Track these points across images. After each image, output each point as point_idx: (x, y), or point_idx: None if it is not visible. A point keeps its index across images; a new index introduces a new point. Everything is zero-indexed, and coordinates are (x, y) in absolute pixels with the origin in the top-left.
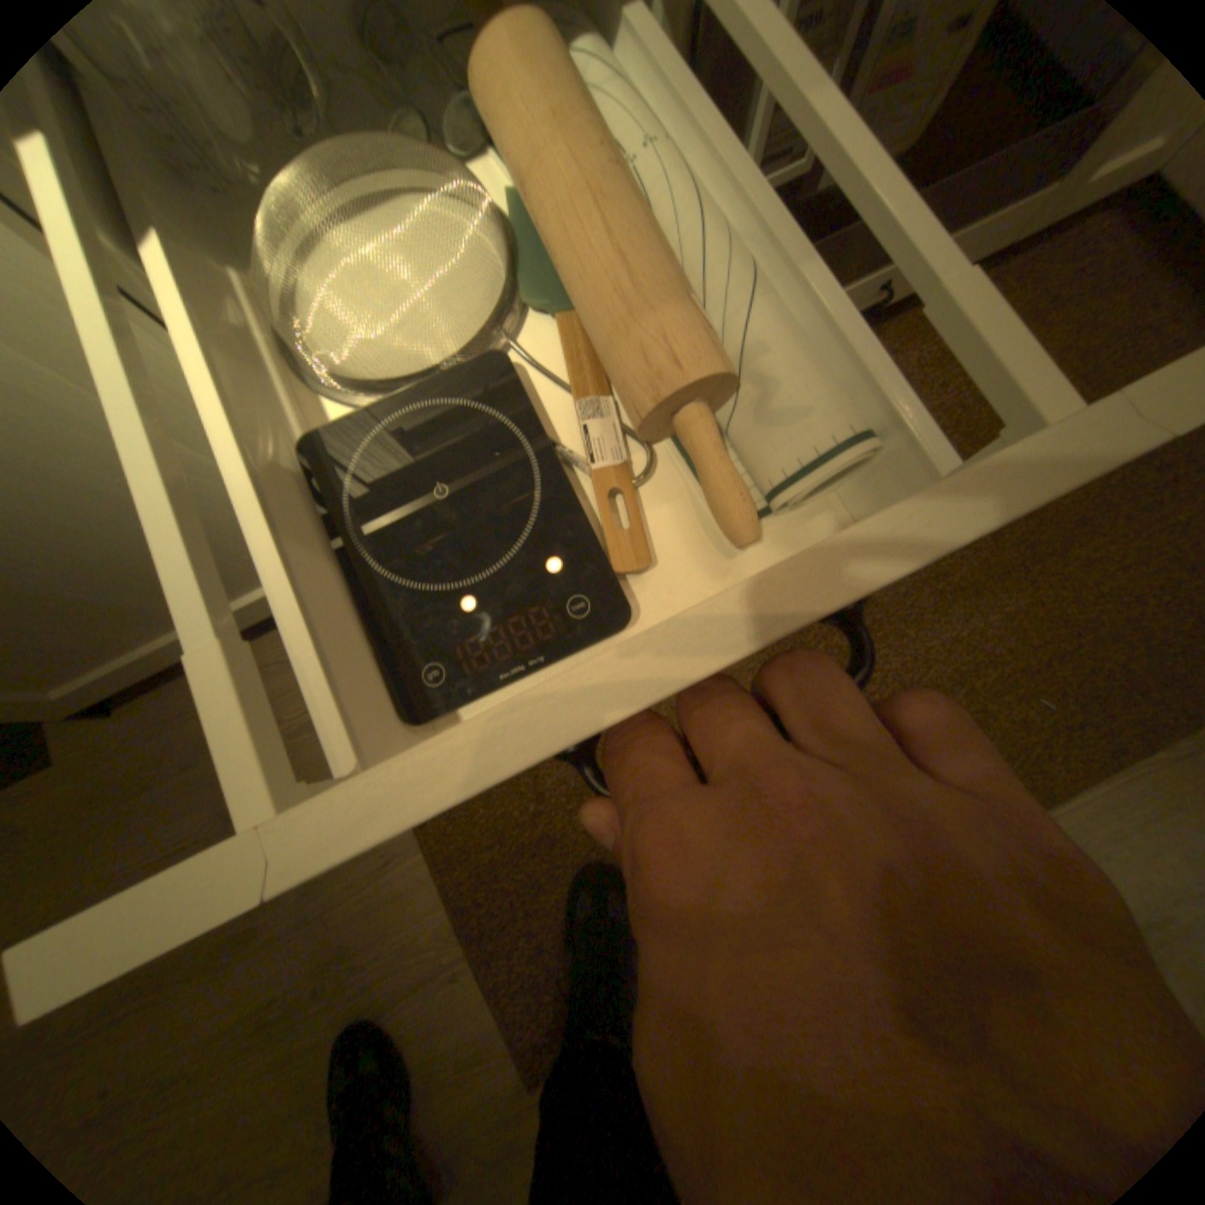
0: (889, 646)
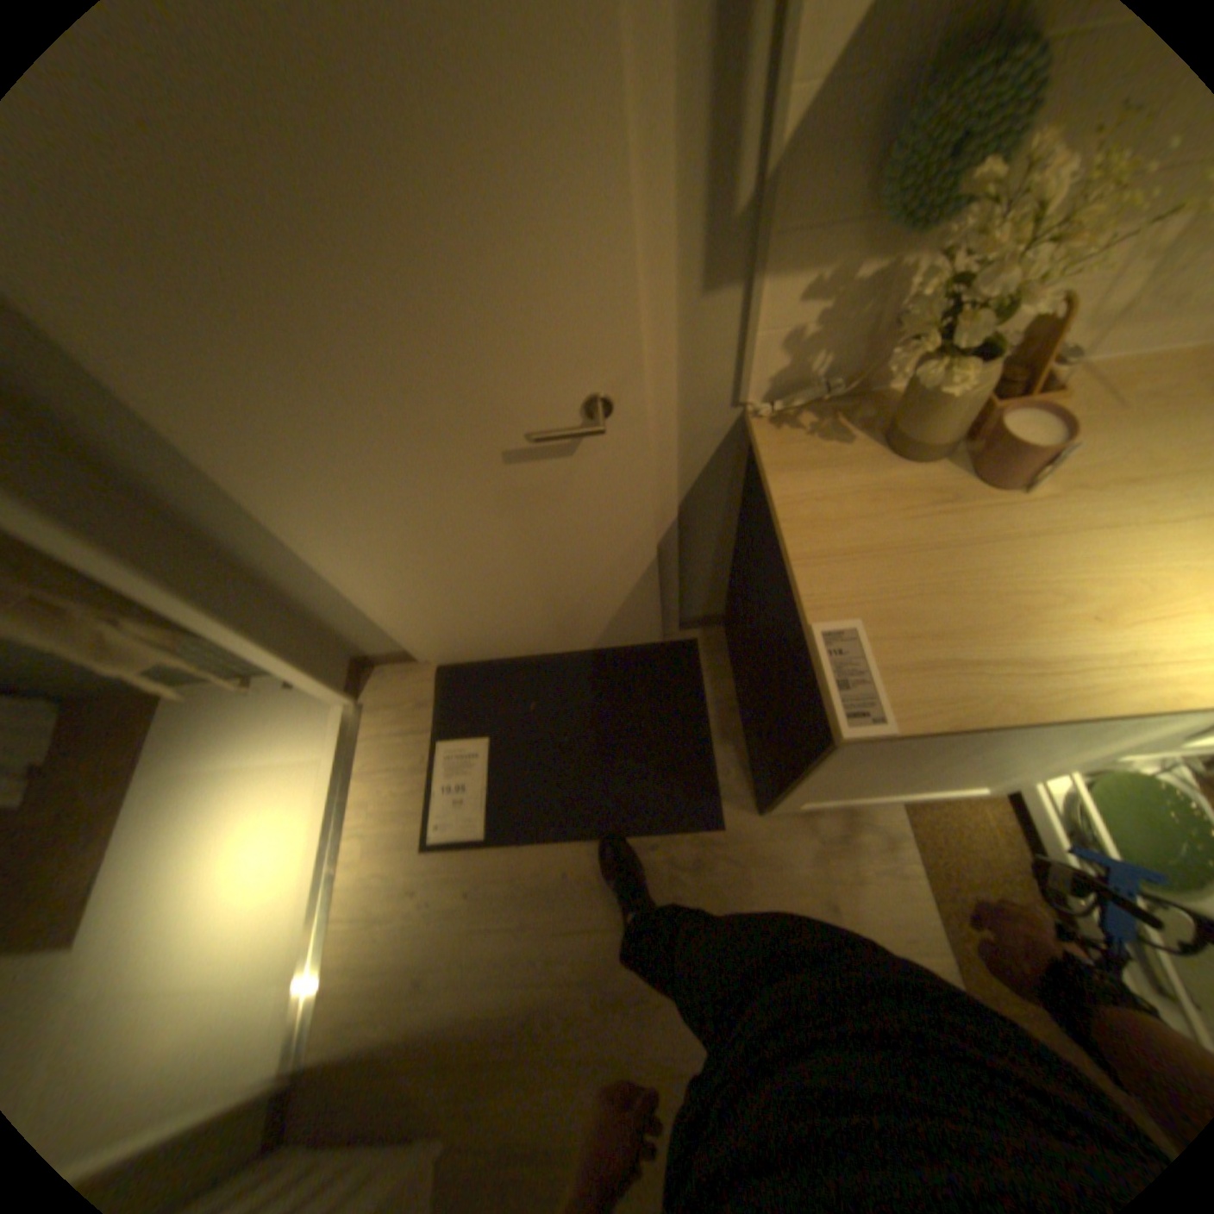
0: None
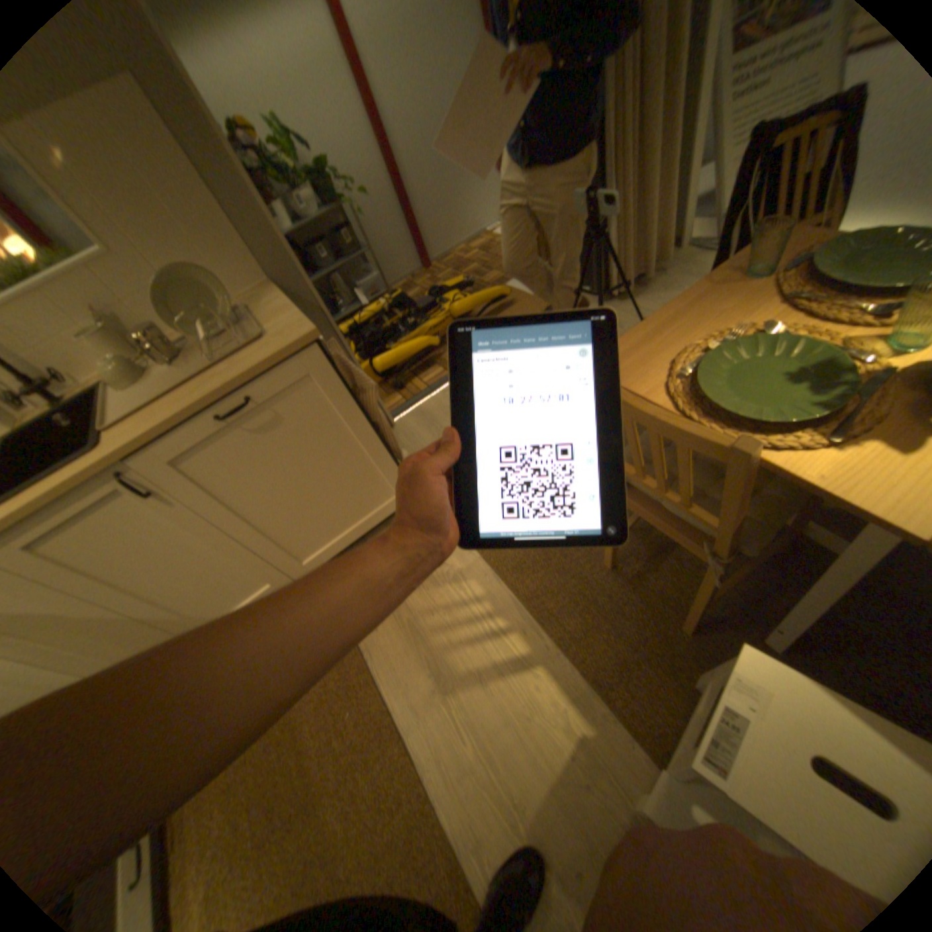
0: (319, 795)
